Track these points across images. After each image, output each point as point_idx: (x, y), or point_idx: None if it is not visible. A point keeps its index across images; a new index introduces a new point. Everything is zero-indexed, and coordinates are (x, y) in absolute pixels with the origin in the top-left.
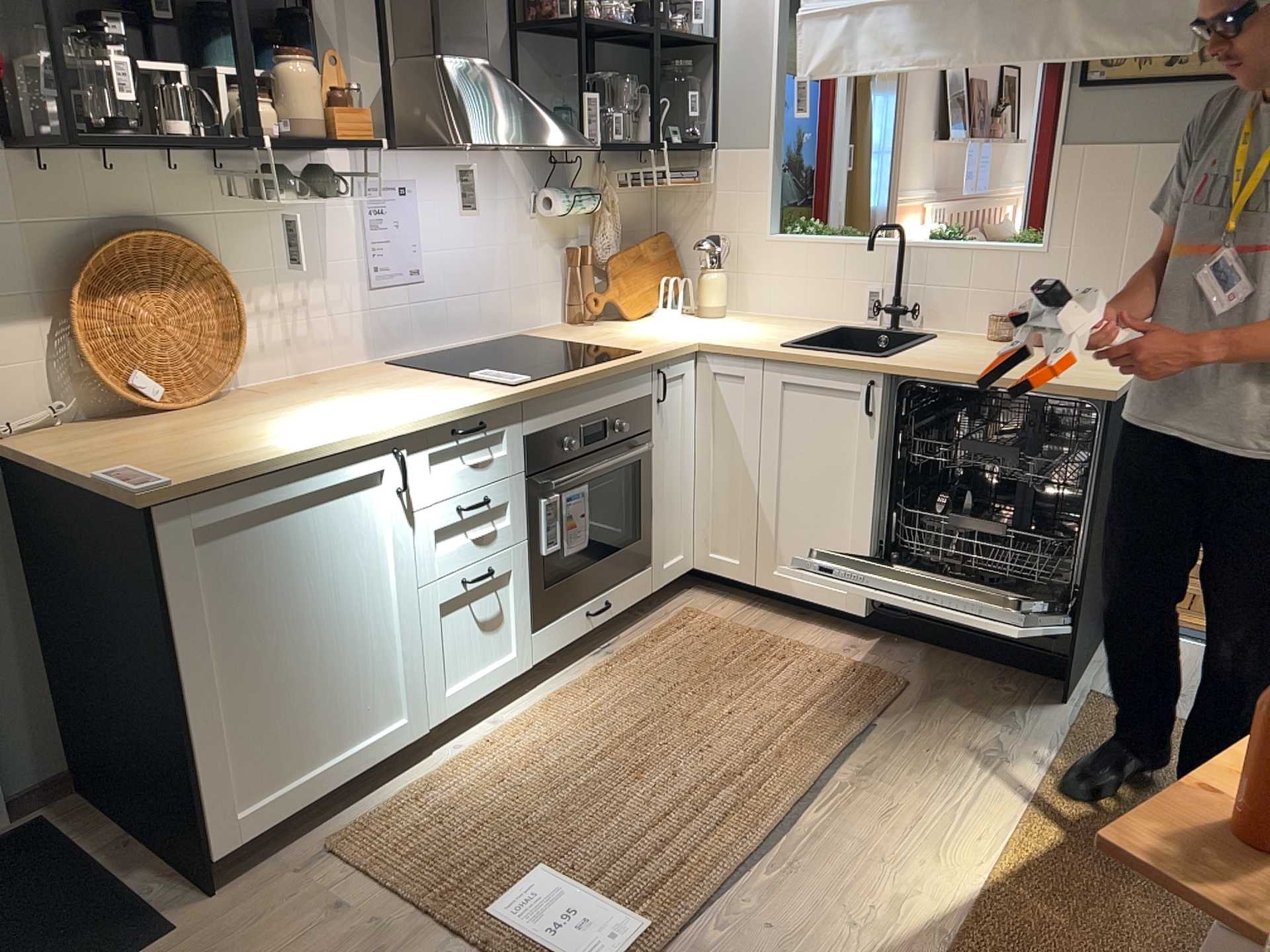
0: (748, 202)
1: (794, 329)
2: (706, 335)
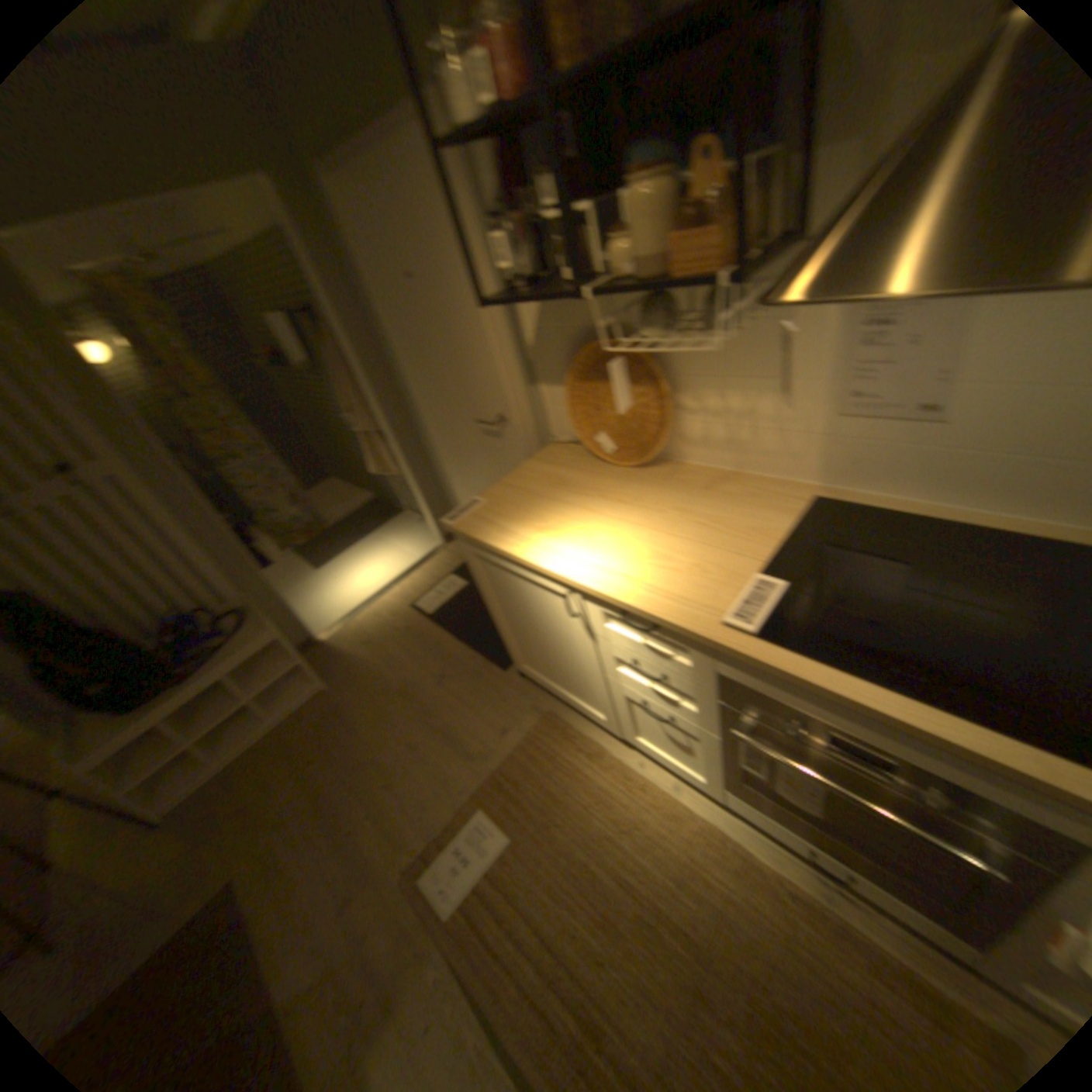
0: None
1: None
2: None
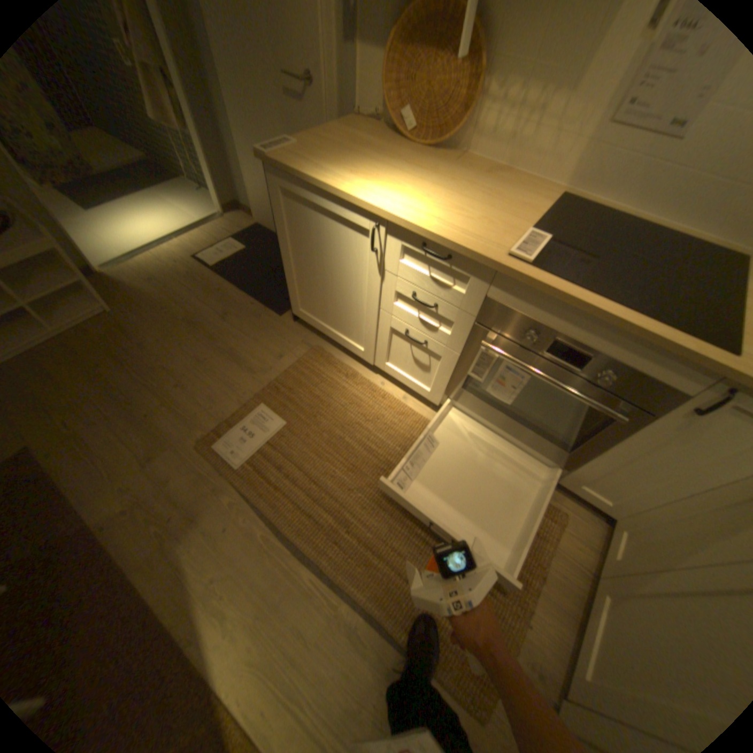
0: None
1: None
2: None
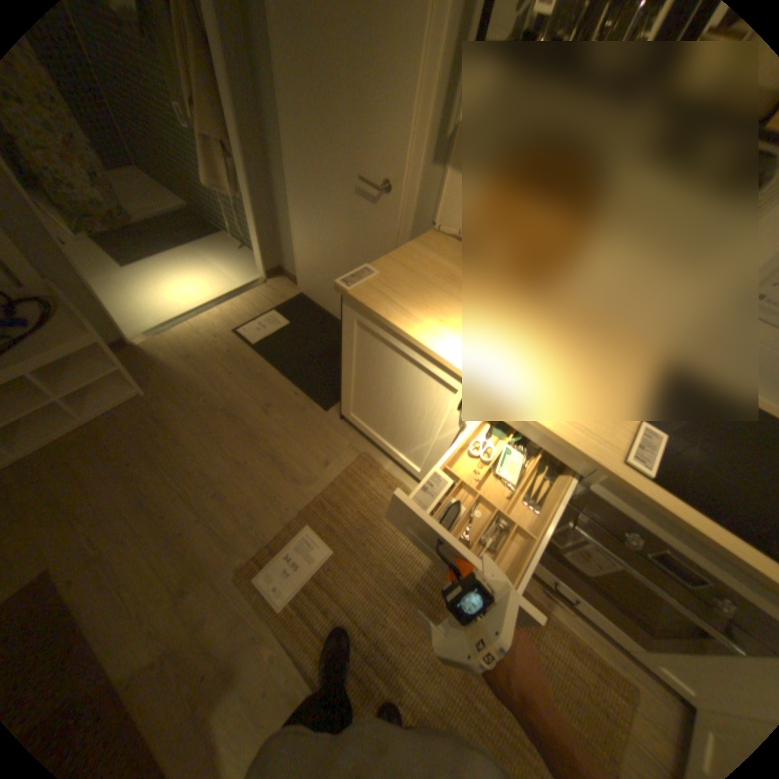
0: None
1: None
2: None
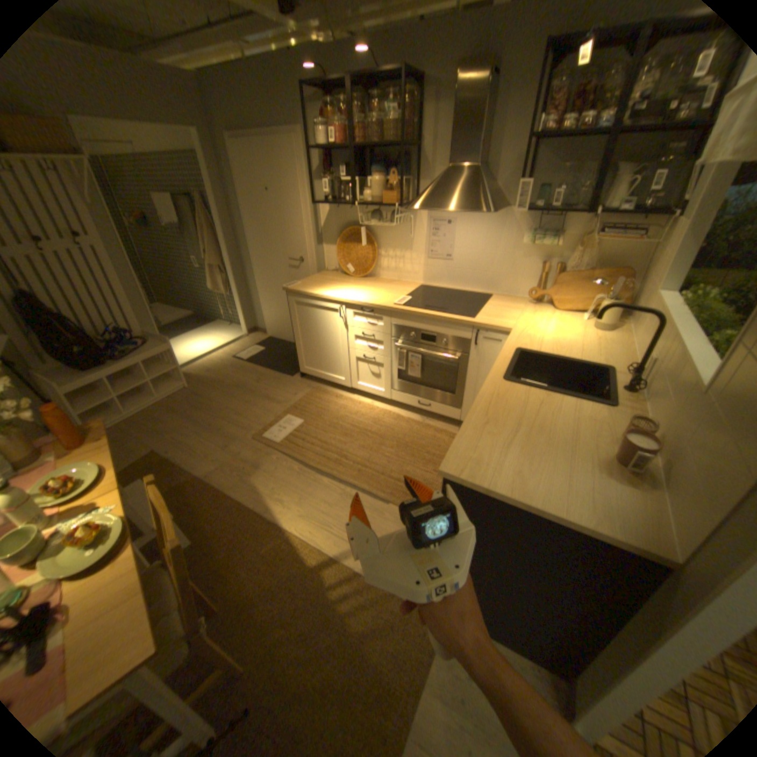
0: (667, 262)
1: (589, 353)
2: (532, 329)
